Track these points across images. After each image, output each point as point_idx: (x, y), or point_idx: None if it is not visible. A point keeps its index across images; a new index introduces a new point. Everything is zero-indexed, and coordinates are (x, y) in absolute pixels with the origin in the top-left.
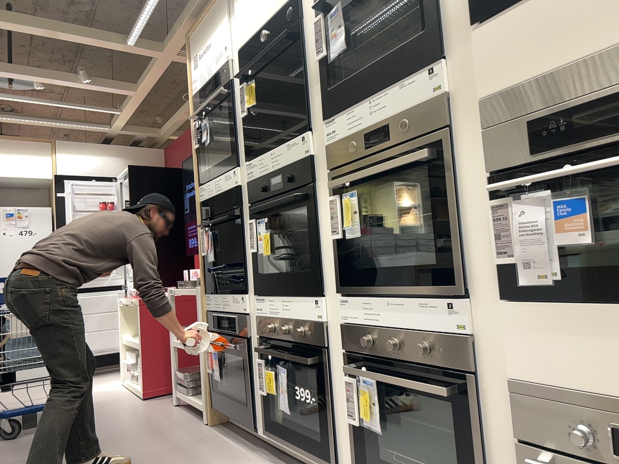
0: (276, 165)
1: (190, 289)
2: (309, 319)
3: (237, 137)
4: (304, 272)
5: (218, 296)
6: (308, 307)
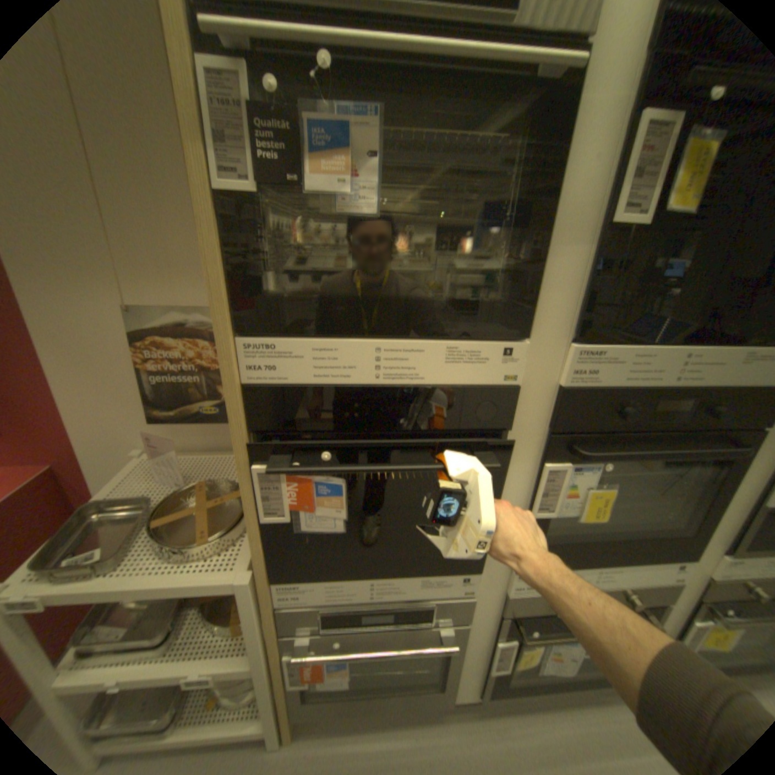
0: (693, 380)
1: (185, 585)
2: (657, 584)
3: (548, 258)
4: (663, 533)
5: (350, 582)
6: (662, 573)
